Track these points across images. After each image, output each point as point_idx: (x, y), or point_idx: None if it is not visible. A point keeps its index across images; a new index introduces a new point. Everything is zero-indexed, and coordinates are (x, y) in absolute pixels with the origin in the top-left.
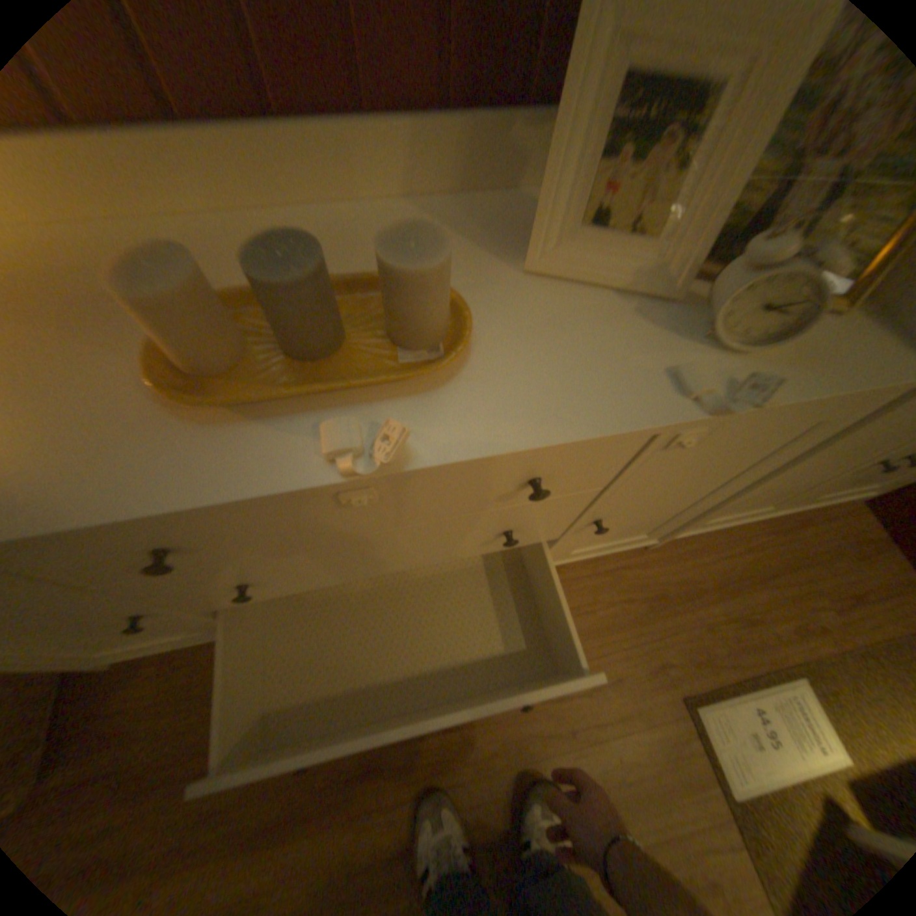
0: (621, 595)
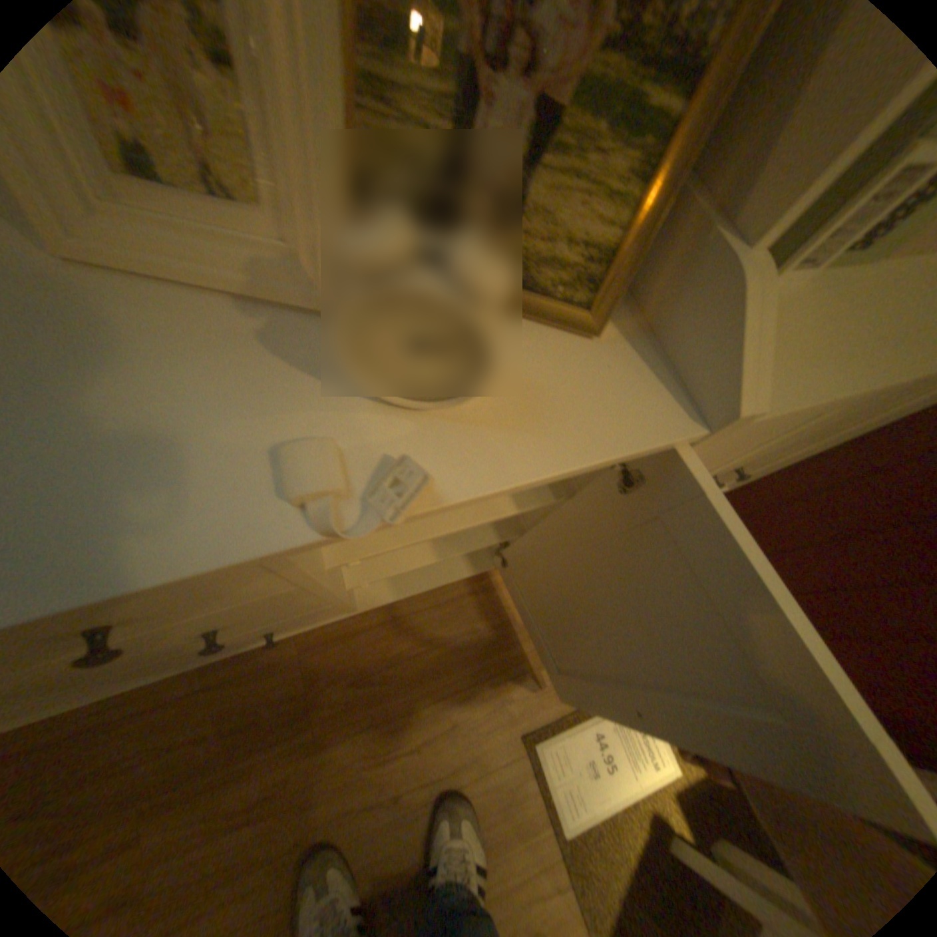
0: (464, 627)
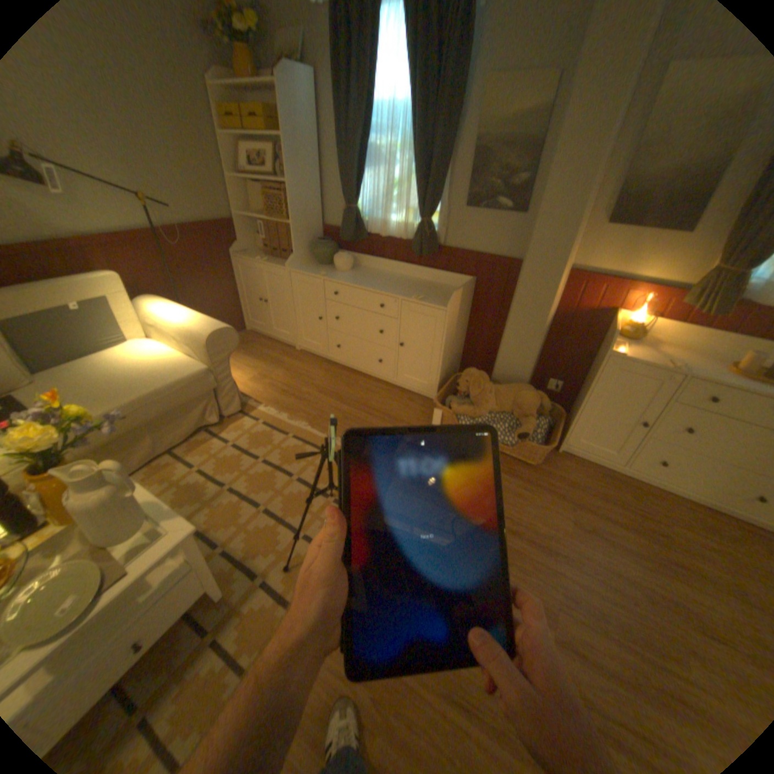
0: None
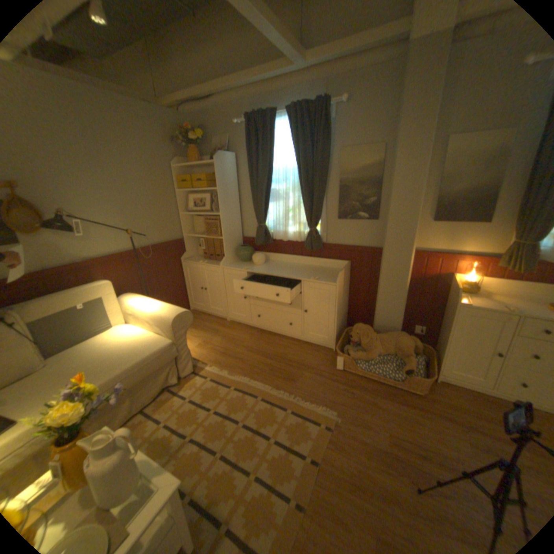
0: None
